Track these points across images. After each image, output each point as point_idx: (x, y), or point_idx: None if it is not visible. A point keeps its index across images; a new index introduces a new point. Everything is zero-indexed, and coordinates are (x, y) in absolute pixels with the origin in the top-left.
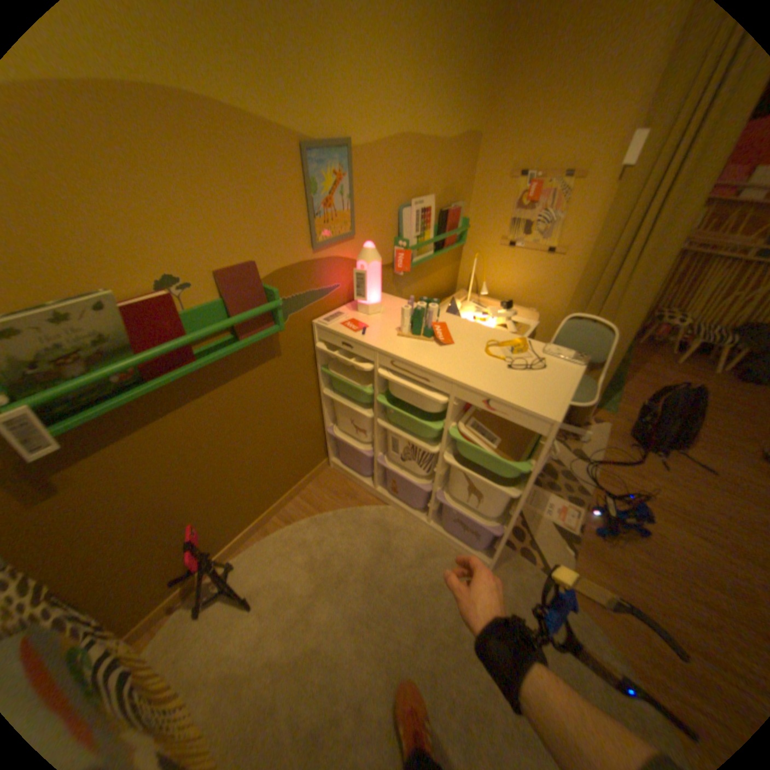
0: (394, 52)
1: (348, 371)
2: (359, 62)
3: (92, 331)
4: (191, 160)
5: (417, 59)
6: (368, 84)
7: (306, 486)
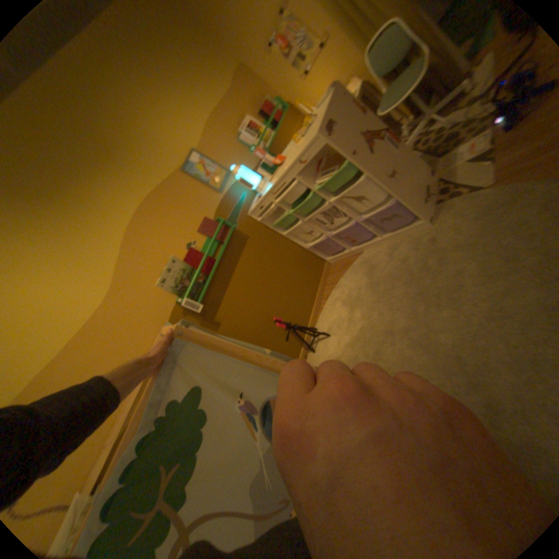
0: (176, 104)
1: (280, 216)
2: (171, 125)
3: (180, 269)
4: (163, 209)
5: (185, 92)
6: (180, 125)
7: (327, 279)
